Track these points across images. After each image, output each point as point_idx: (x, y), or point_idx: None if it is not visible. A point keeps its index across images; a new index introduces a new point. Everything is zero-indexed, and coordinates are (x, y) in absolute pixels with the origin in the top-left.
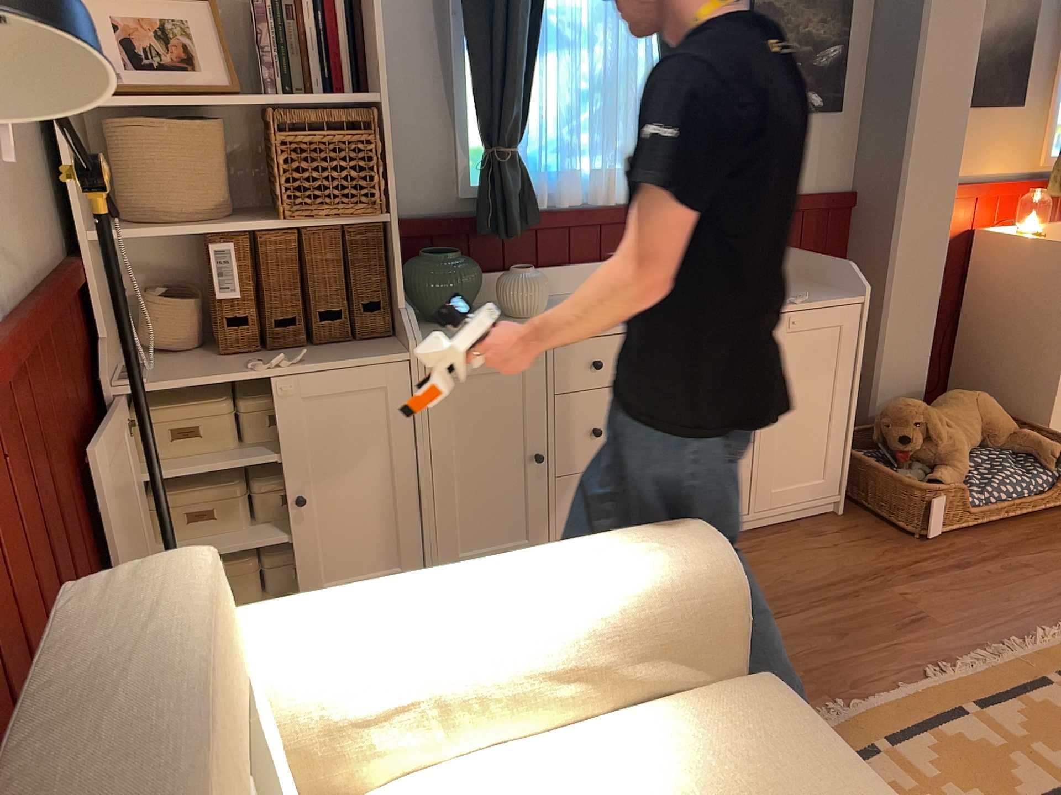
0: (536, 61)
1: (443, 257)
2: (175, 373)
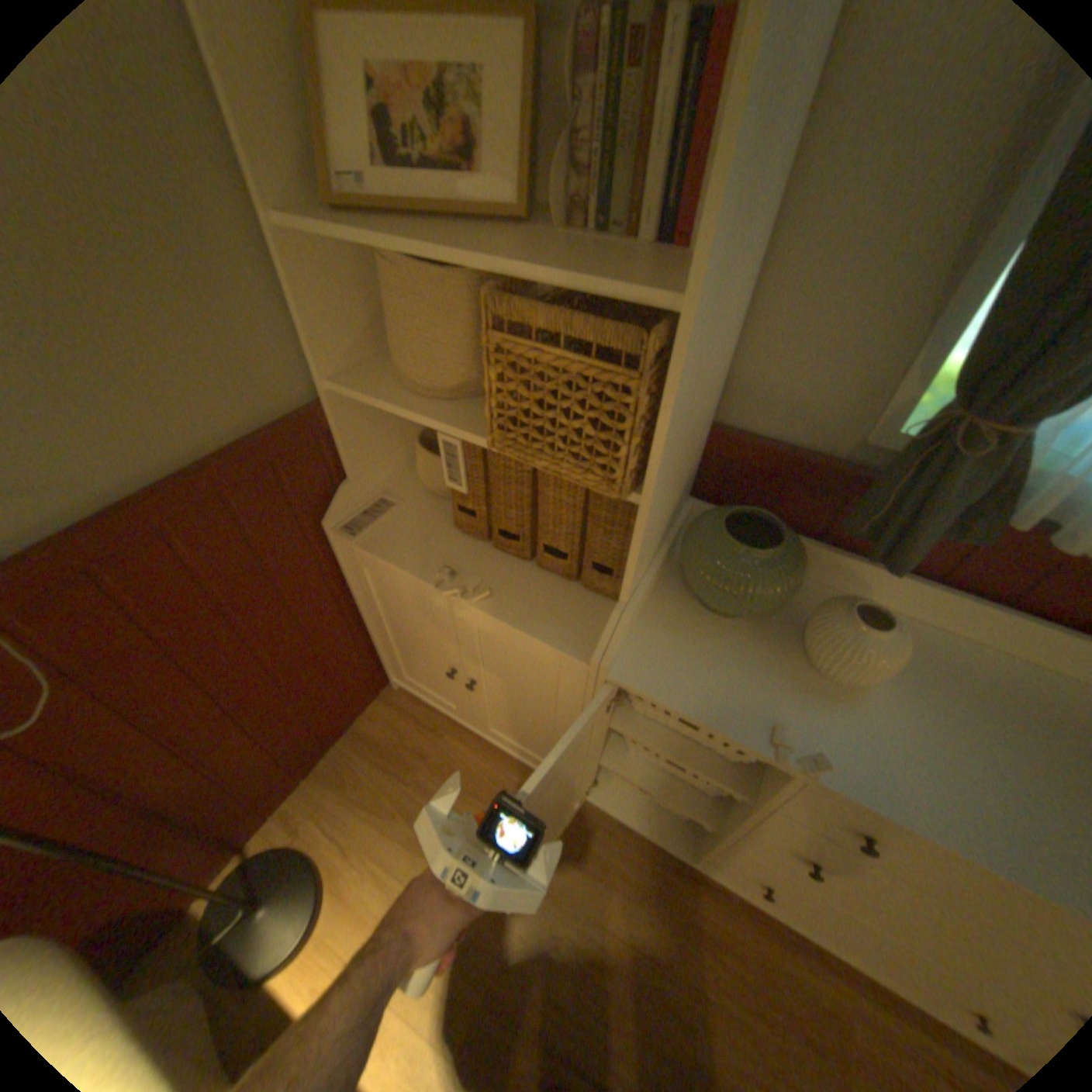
0: None
1: (749, 549)
2: (396, 536)
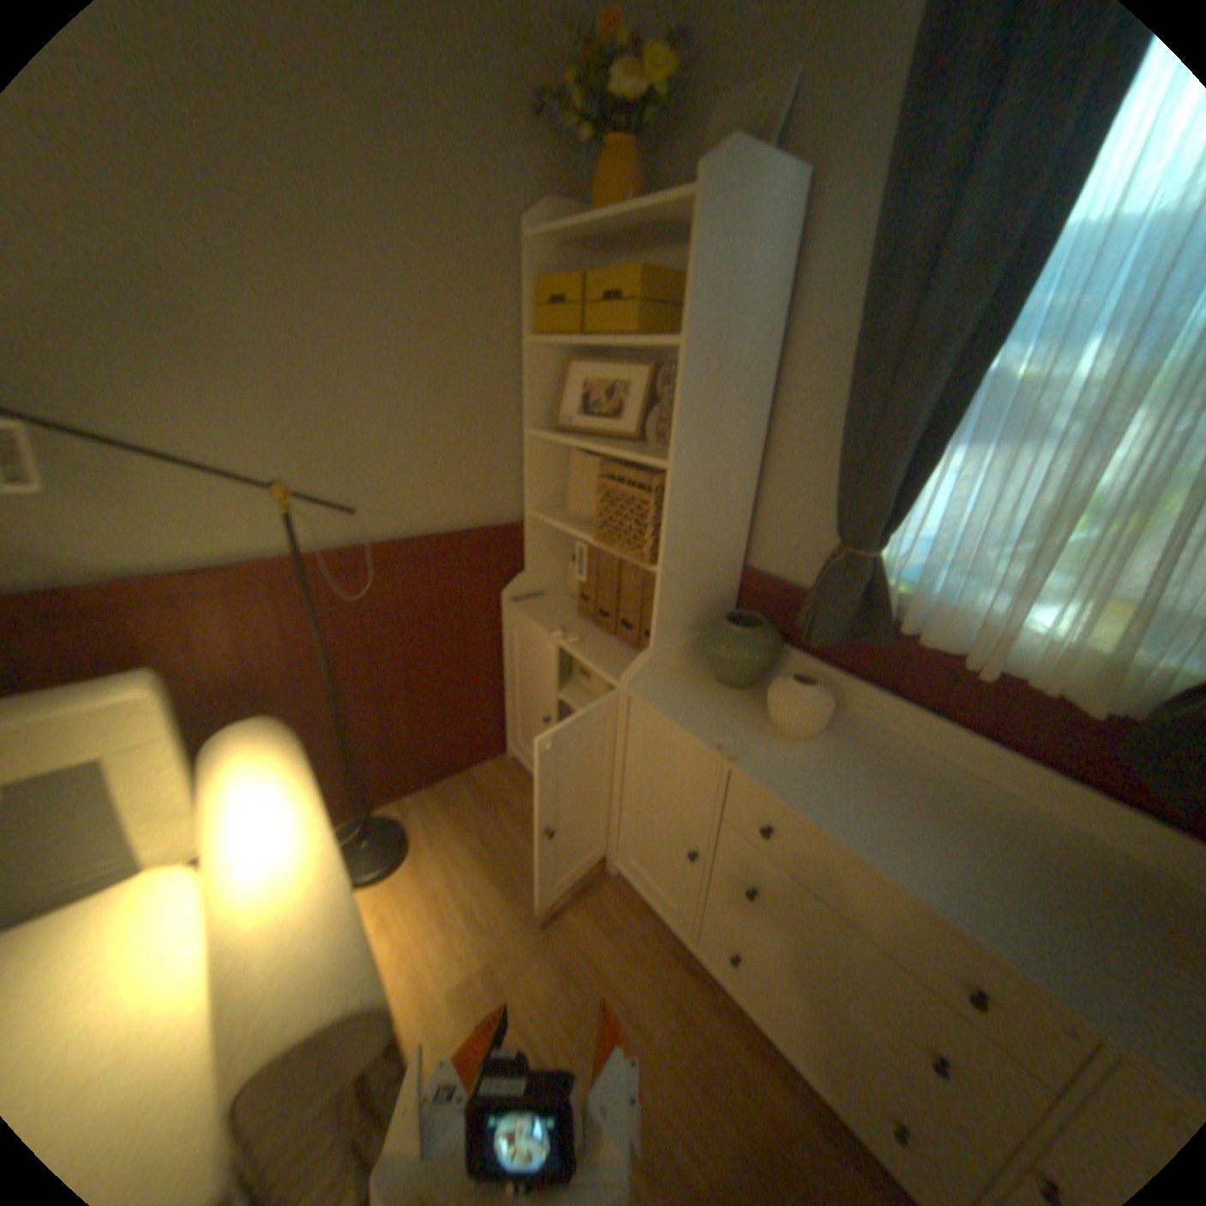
0: (952, 451)
1: (732, 627)
2: (538, 610)
